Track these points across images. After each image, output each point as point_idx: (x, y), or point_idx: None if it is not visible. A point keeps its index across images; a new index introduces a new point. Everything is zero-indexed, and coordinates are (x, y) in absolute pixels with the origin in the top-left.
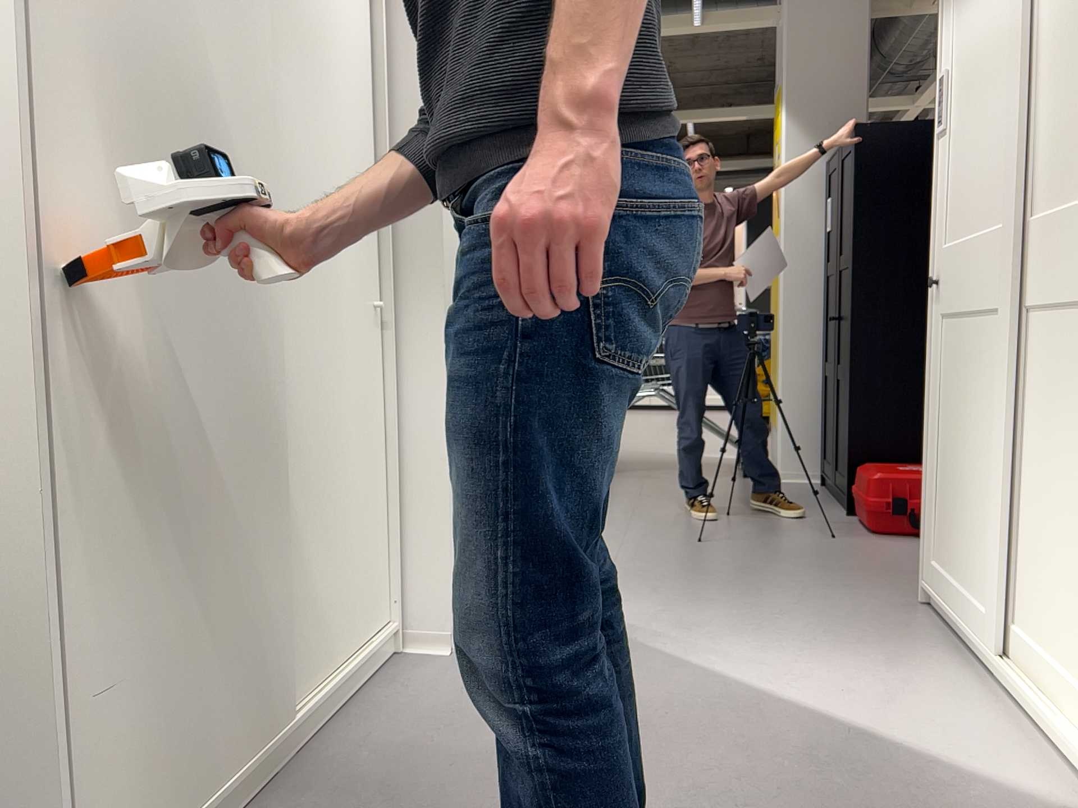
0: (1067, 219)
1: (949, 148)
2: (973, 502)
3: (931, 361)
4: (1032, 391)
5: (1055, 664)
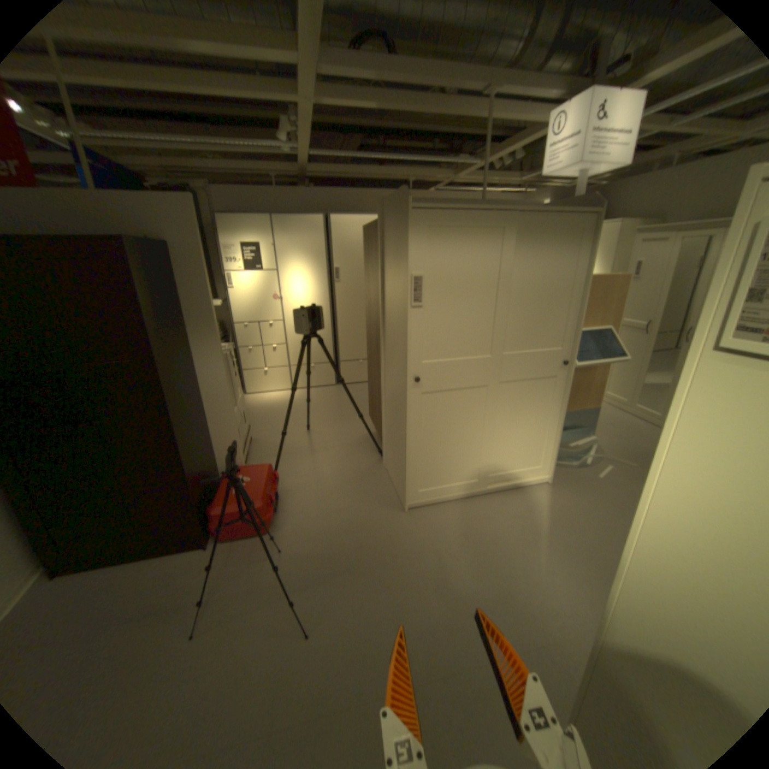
0: (530, 355)
1: (430, 315)
2: (467, 453)
3: (416, 414)
4: (503, 407)
5: (518, 471)
